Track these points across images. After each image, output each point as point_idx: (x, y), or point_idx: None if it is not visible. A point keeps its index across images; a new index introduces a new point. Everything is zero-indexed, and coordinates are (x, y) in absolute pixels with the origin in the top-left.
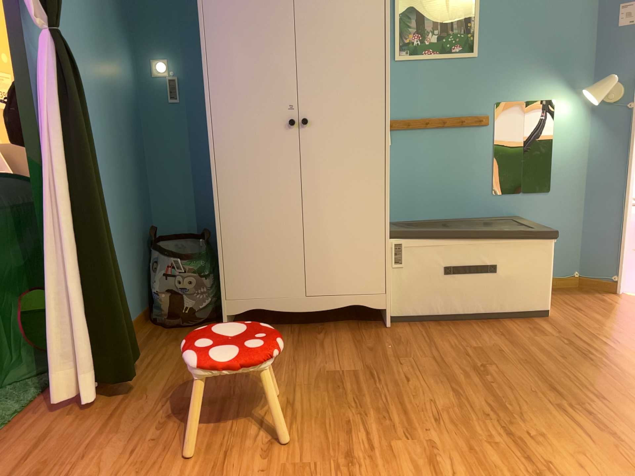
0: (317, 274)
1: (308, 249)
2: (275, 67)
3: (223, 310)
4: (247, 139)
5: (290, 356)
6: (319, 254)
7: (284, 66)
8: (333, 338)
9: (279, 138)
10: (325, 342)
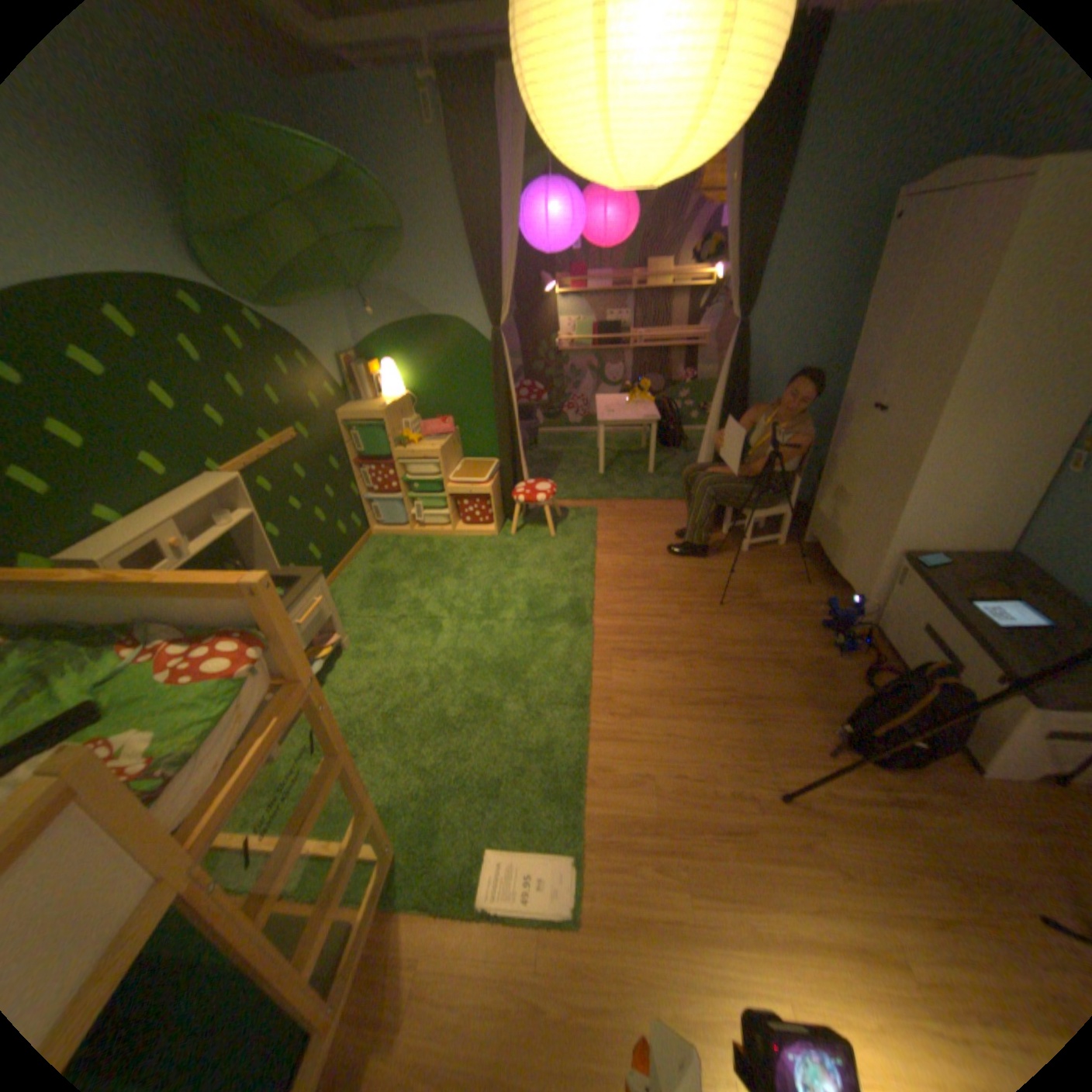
0: (853, 547)
1: (854, 522)
2: (890, 351)
3: (808, 529)
4: (857, 409)
5: (774, 574)
6: (858, 531)
7: (895, 353)
8: (816, 594)
9: (870, 418)
10: (807, 590)
